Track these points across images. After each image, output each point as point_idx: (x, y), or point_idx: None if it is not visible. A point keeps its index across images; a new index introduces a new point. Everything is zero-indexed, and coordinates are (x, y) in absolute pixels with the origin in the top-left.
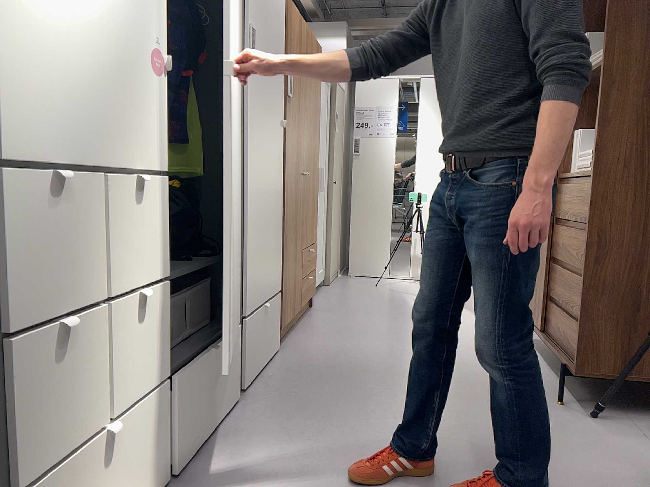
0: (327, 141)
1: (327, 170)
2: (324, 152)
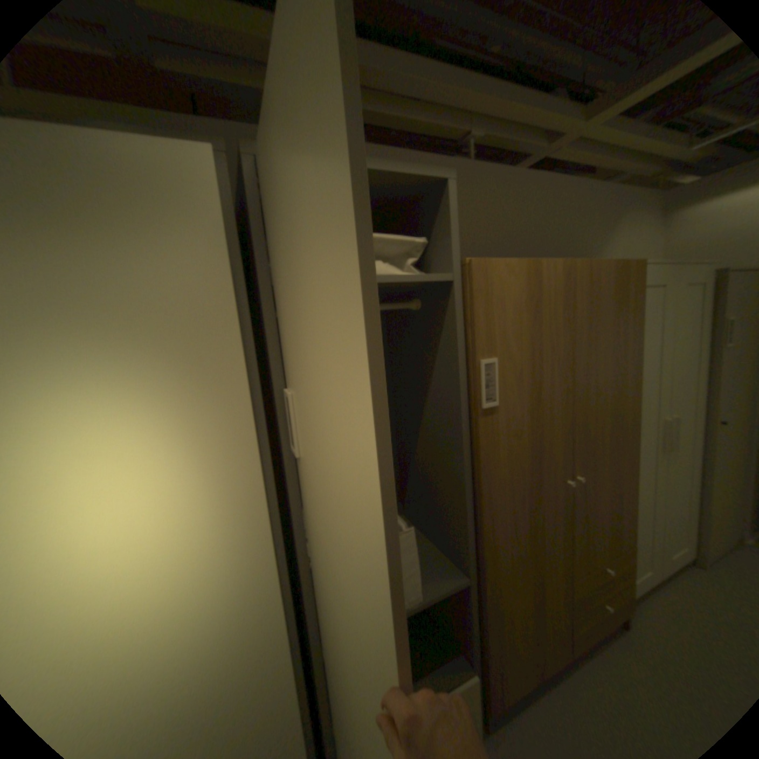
0: (703, 368)
1: (703, 409)
2: (690, 388)
